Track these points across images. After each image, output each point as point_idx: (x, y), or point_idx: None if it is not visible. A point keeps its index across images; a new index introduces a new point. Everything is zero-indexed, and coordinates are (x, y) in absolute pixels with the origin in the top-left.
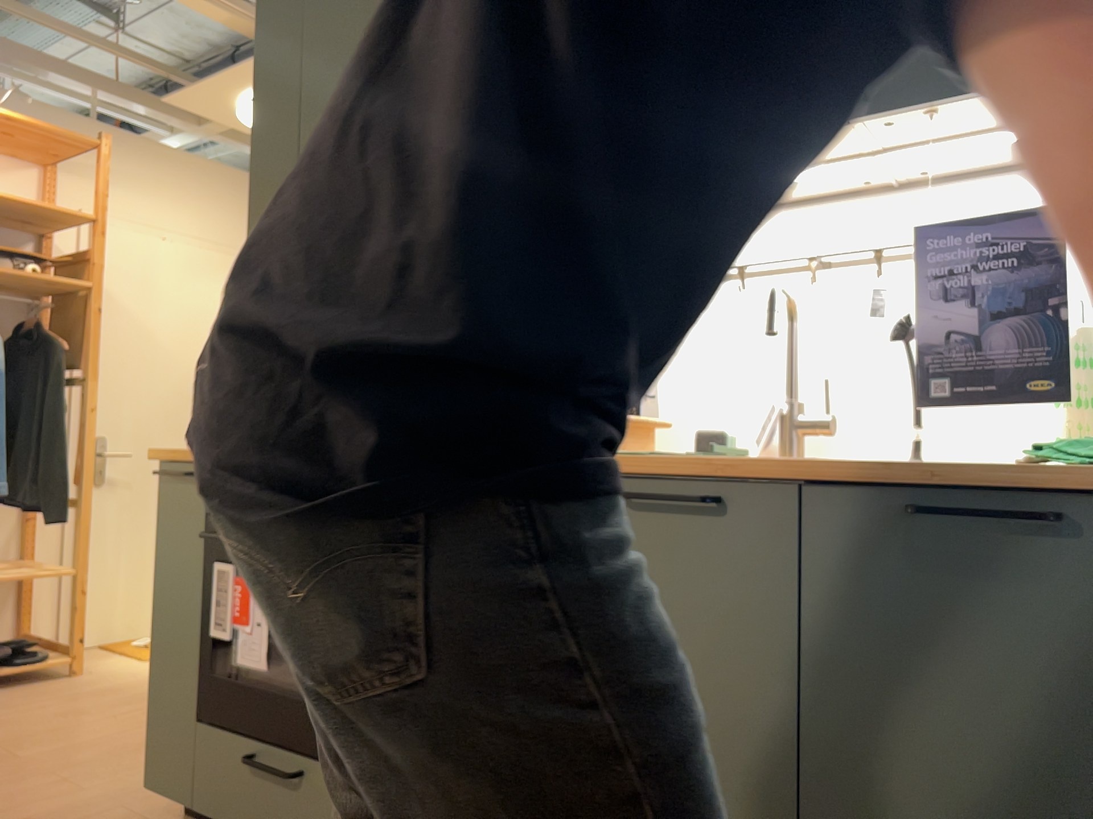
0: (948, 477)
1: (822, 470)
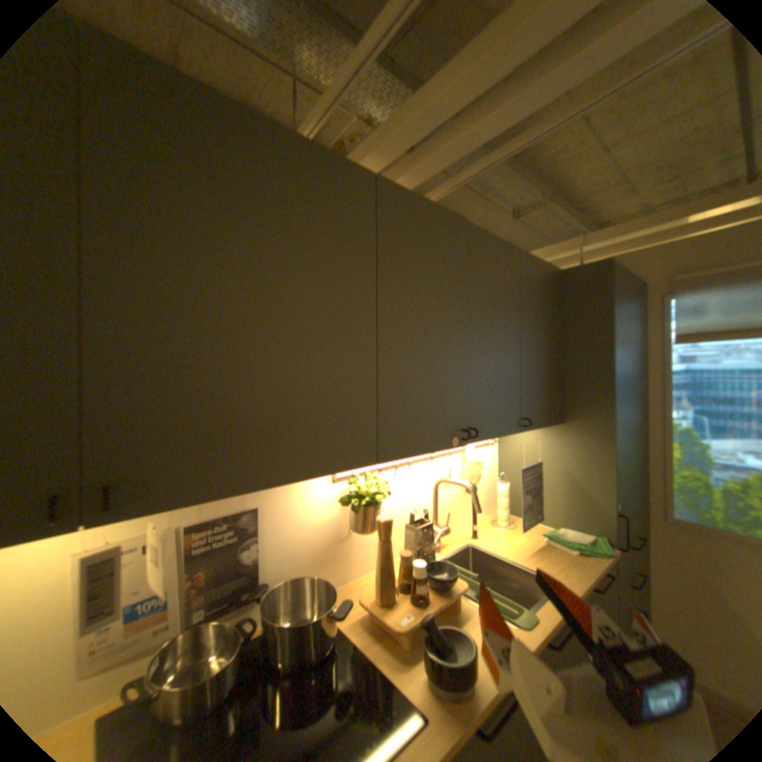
0: (602, 578)
1: (590, 593)
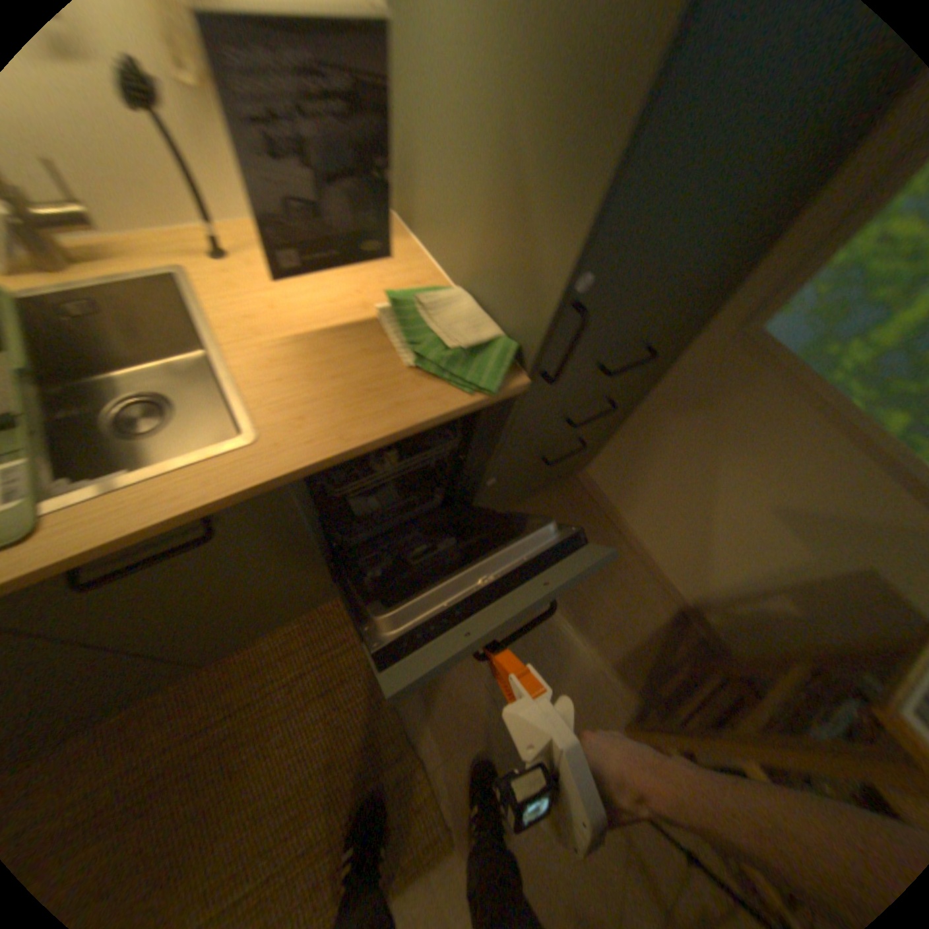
0: (402, 437)
1: (310, 474)
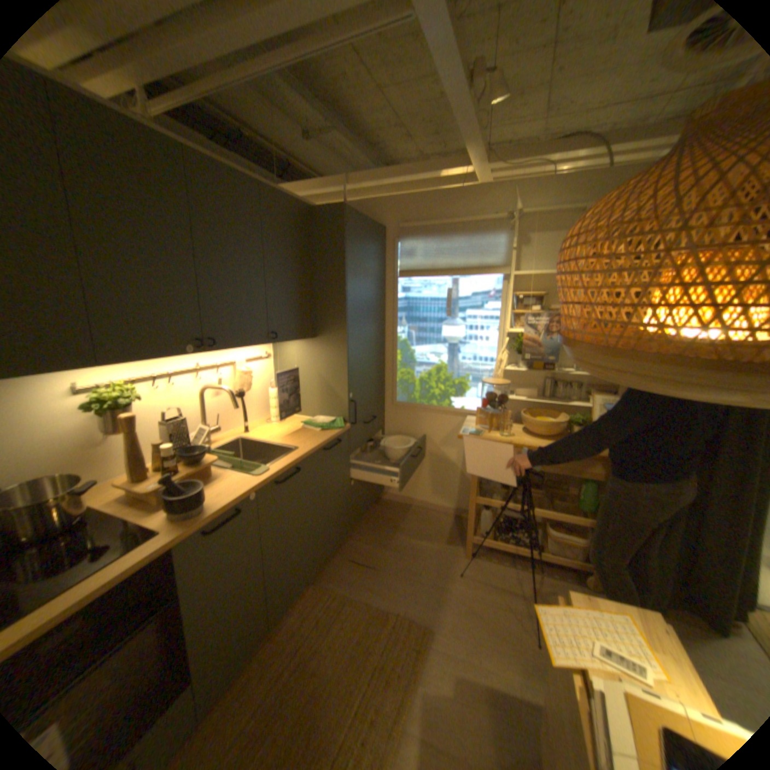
0: (328, 441)
1: (314, 450)
